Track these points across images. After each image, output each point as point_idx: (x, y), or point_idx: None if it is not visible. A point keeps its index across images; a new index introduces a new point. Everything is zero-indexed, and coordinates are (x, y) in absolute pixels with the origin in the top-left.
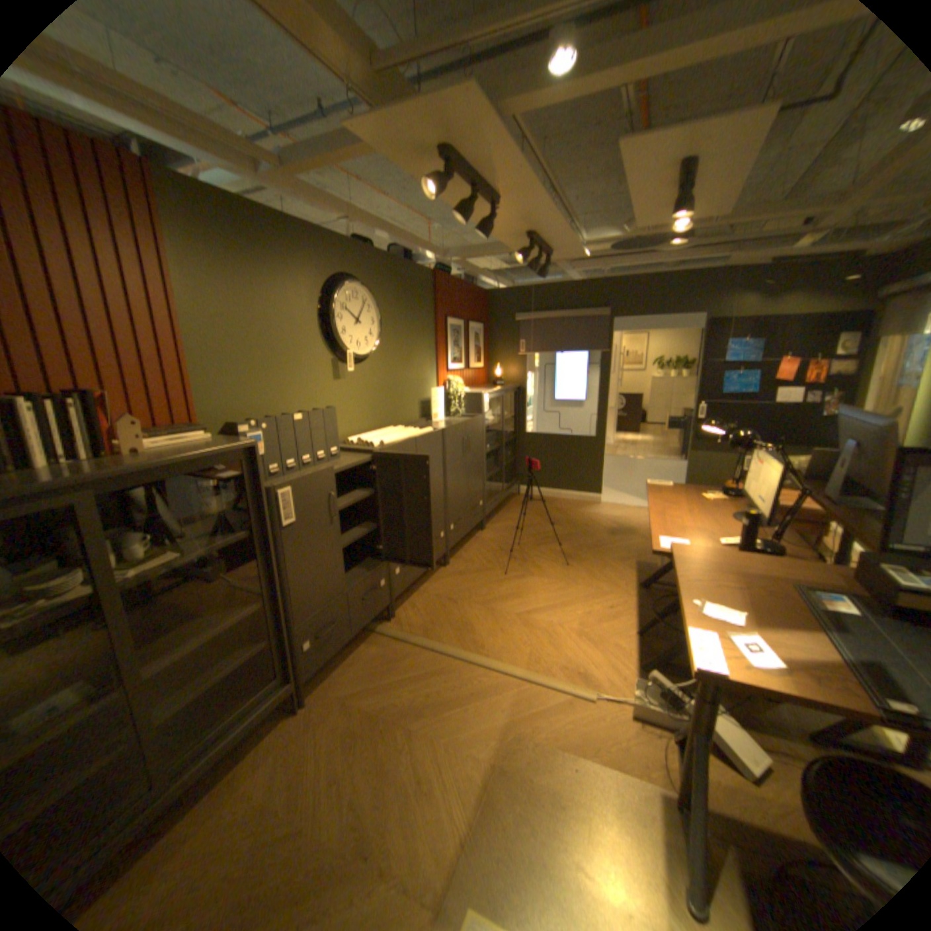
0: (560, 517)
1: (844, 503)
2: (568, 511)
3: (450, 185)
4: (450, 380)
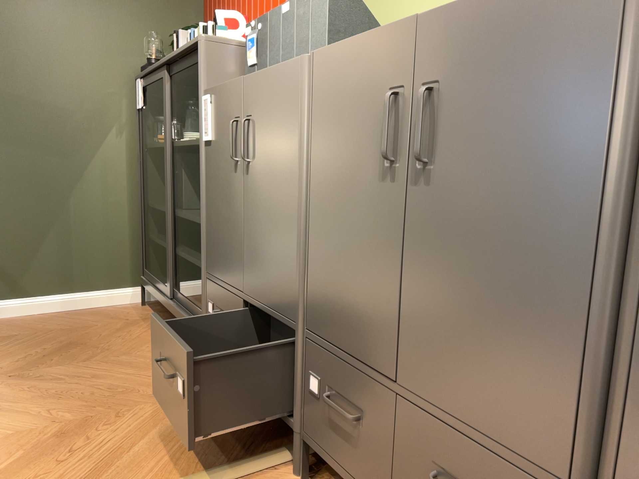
0: None
1: None
2: None
3: None
4: None
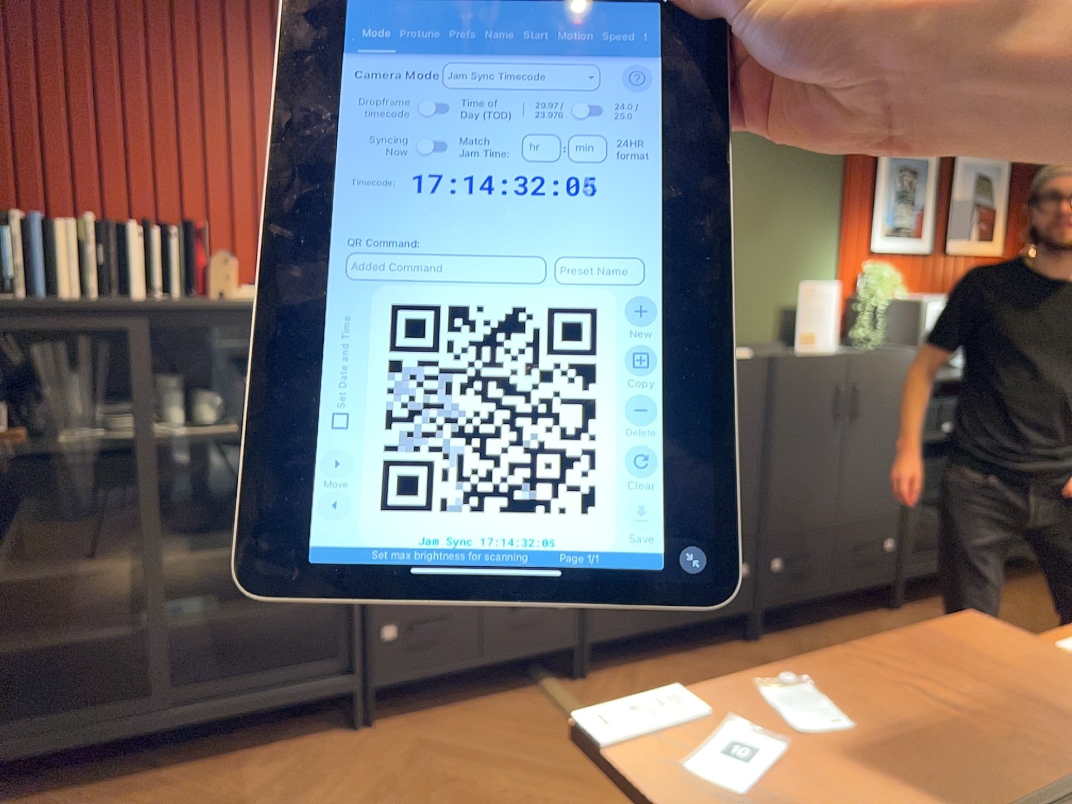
0: None
1: None
2: None
3: None
4: (867, 271)
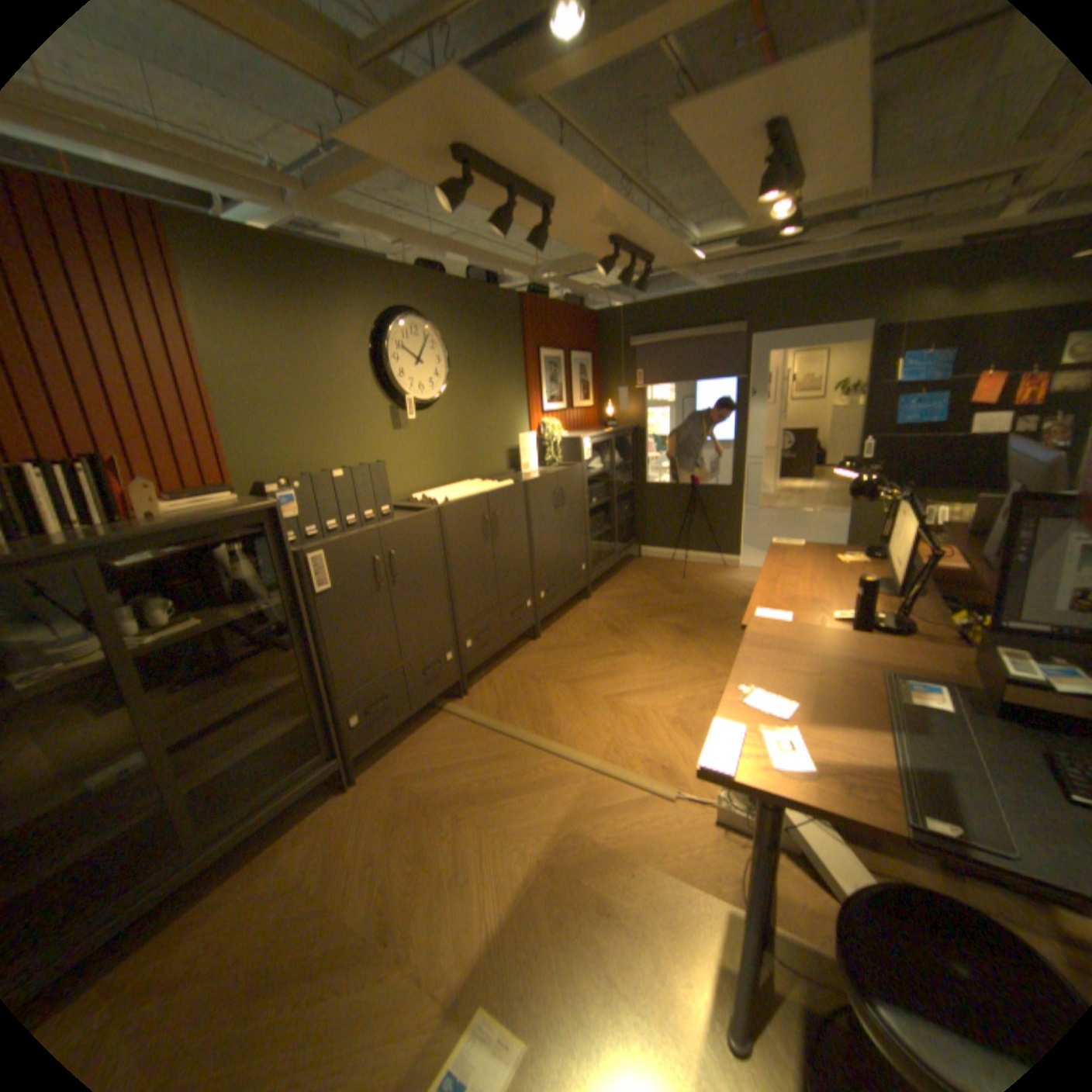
0: (685, 584)
1: (998, 565)
2: (696, 578)
3: (488, 191)
4: (545, 424)
